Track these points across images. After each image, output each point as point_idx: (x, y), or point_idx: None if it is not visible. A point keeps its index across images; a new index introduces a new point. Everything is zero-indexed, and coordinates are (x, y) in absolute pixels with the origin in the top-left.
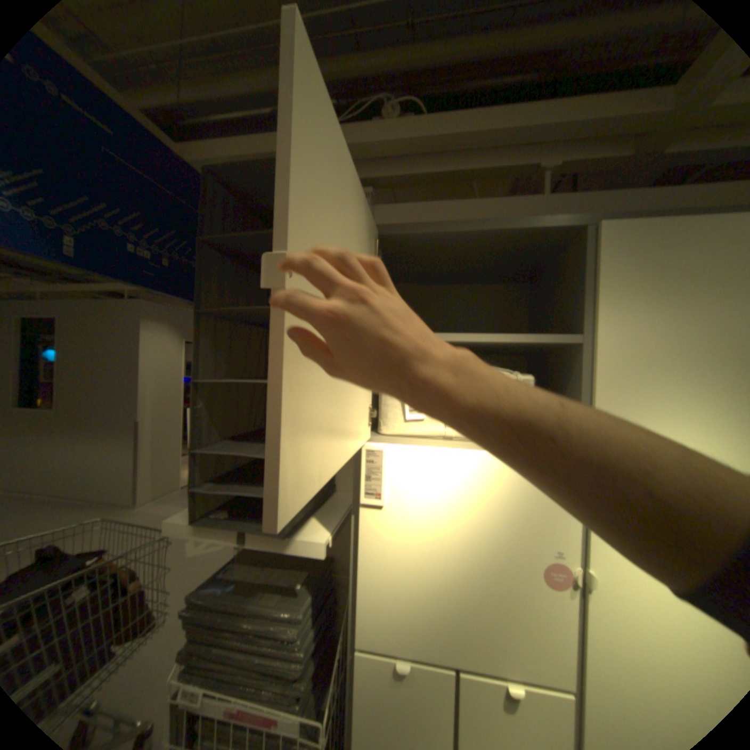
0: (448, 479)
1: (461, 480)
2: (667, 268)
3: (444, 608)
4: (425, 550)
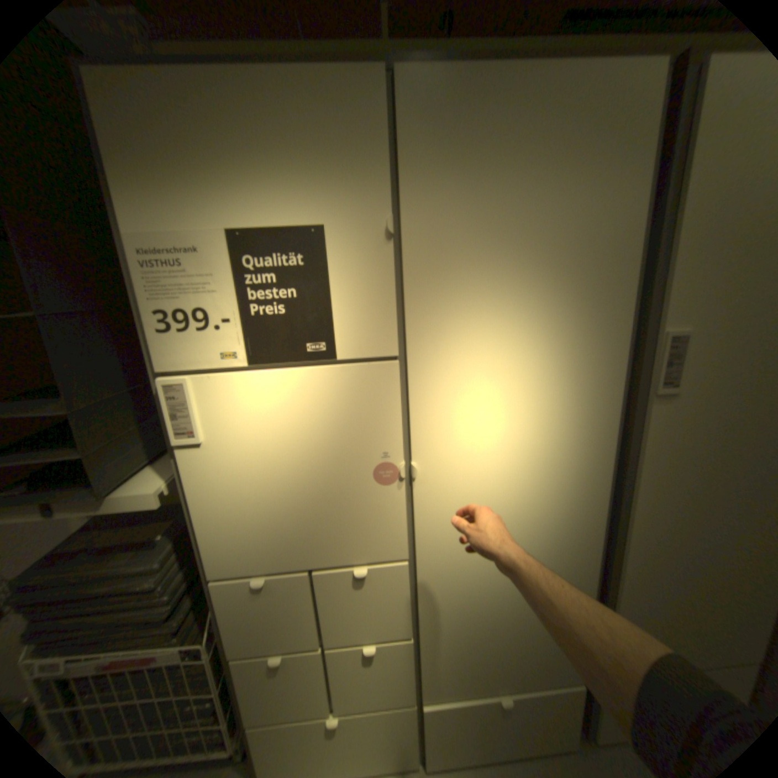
0: (266, 401)
1: (280, 400)
2: (464, 134)
3: (287, 523)
4: (257, 476)
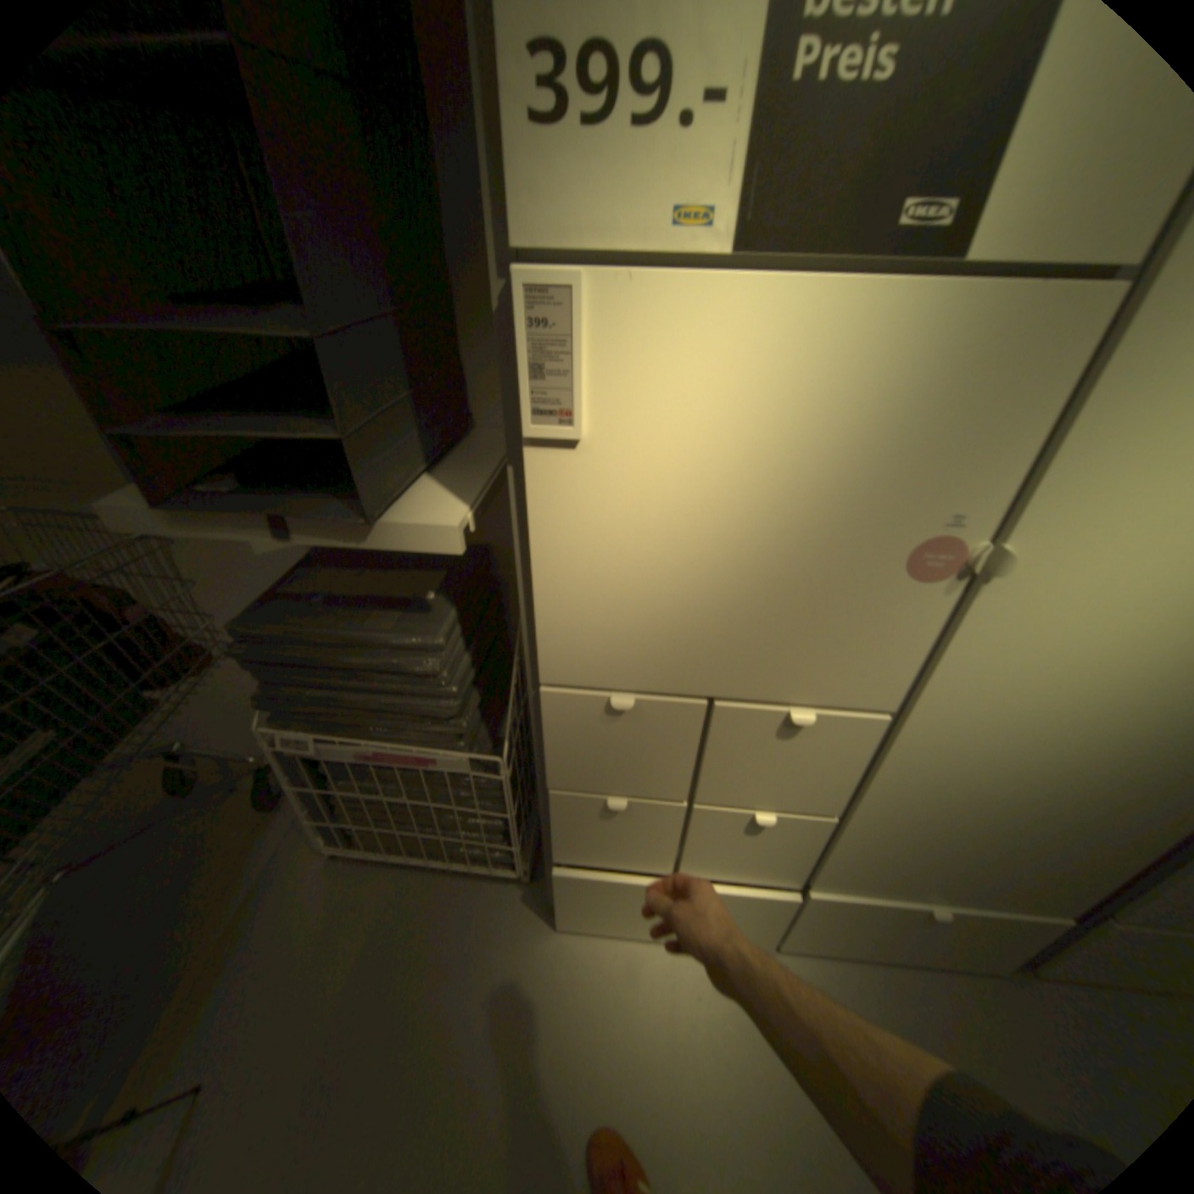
0: (745, 358)
1: (777, 359)
2: None
3: (700, 620)
4: (673, 525)
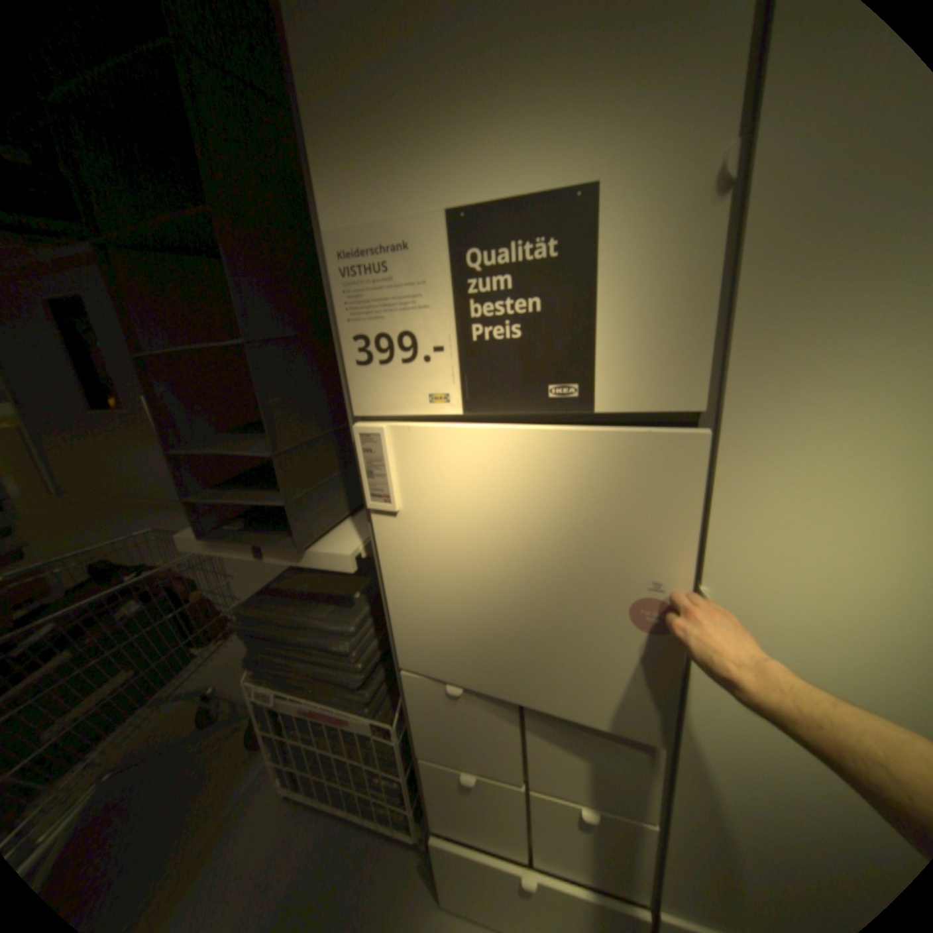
0: (483, 466)
1: (501, 466)
2: None
3: (496, 629)
4: (464, 562)
